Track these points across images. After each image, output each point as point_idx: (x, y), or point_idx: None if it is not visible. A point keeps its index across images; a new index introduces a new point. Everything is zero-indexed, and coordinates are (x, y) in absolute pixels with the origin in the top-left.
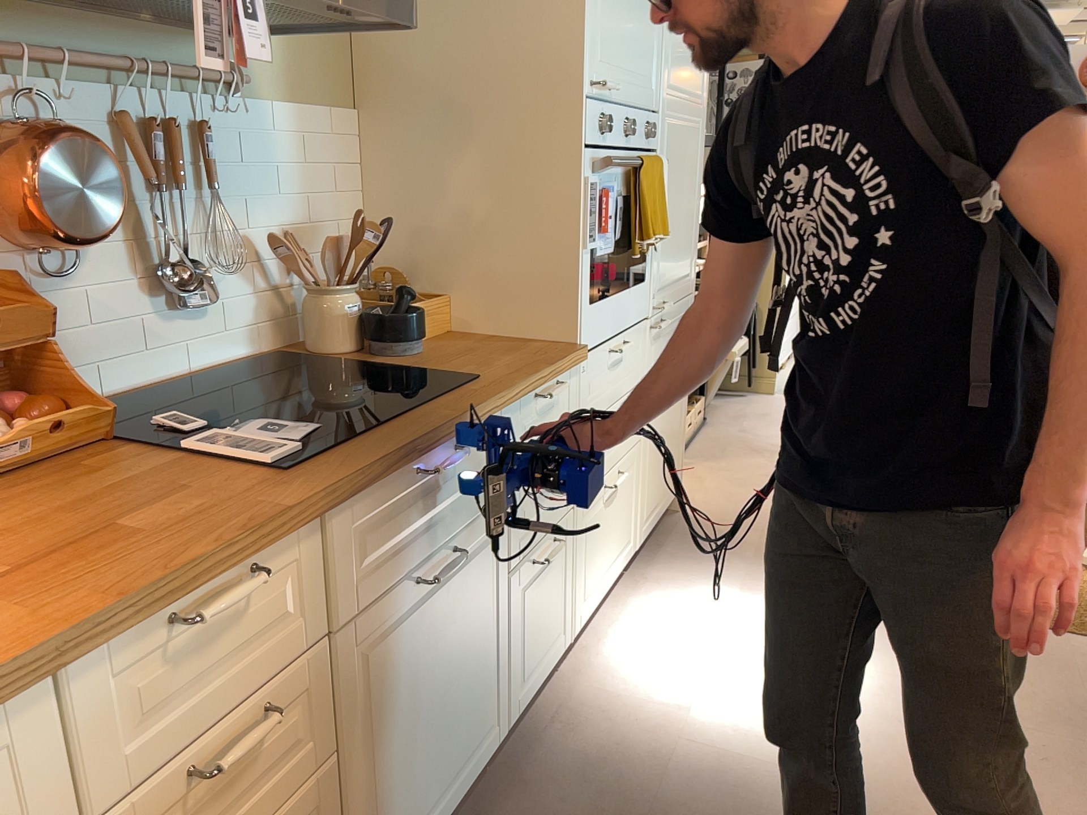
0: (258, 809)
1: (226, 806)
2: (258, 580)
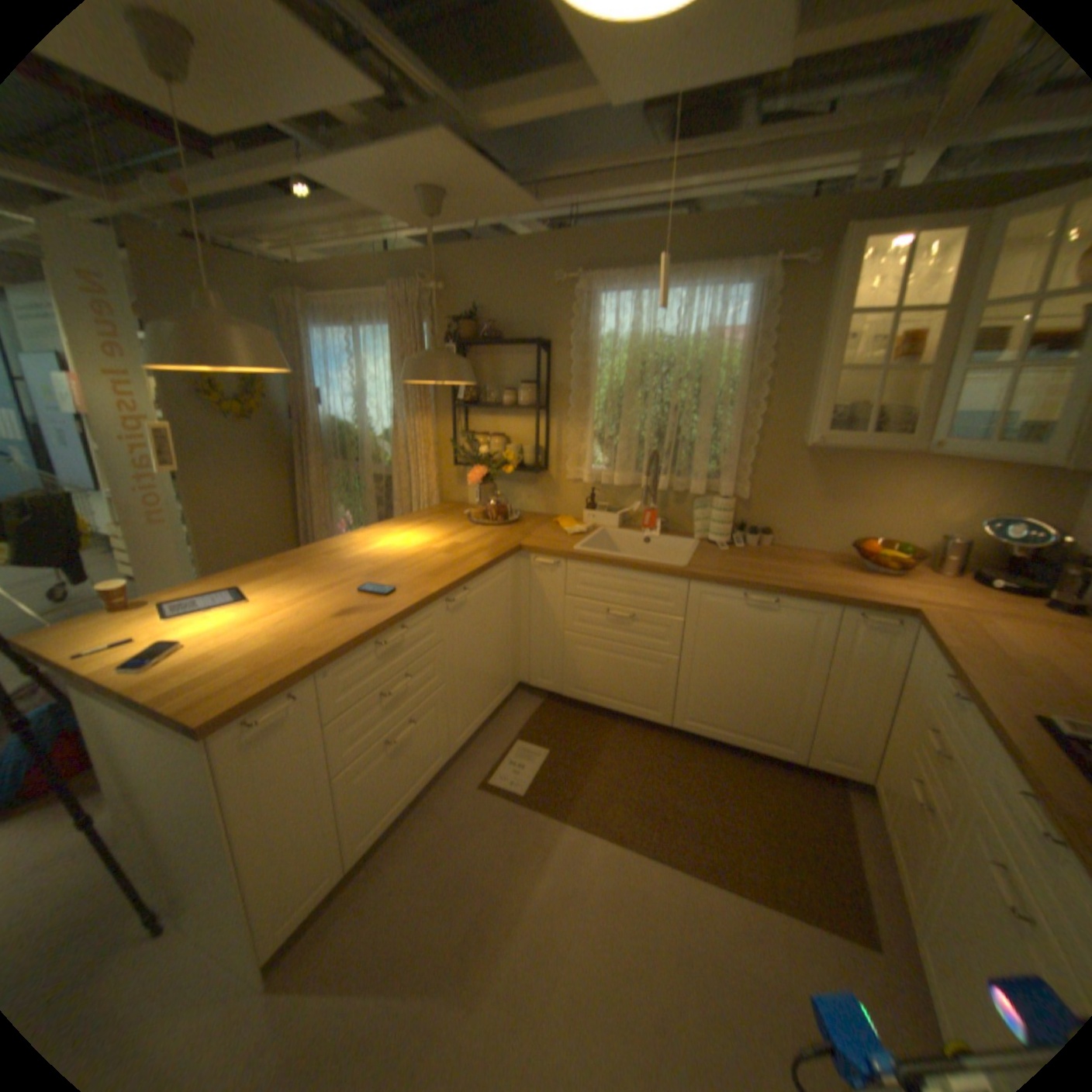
0: (938, 791)
1: (937, 767)
2: (957, 694)
